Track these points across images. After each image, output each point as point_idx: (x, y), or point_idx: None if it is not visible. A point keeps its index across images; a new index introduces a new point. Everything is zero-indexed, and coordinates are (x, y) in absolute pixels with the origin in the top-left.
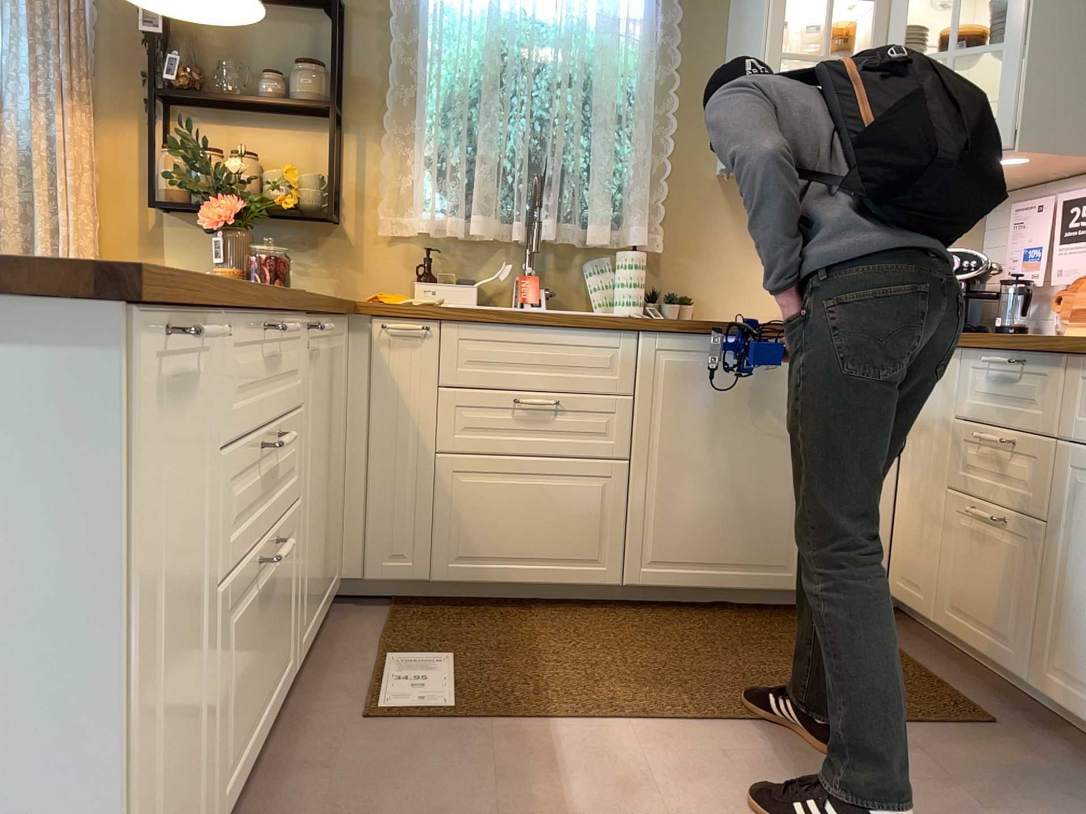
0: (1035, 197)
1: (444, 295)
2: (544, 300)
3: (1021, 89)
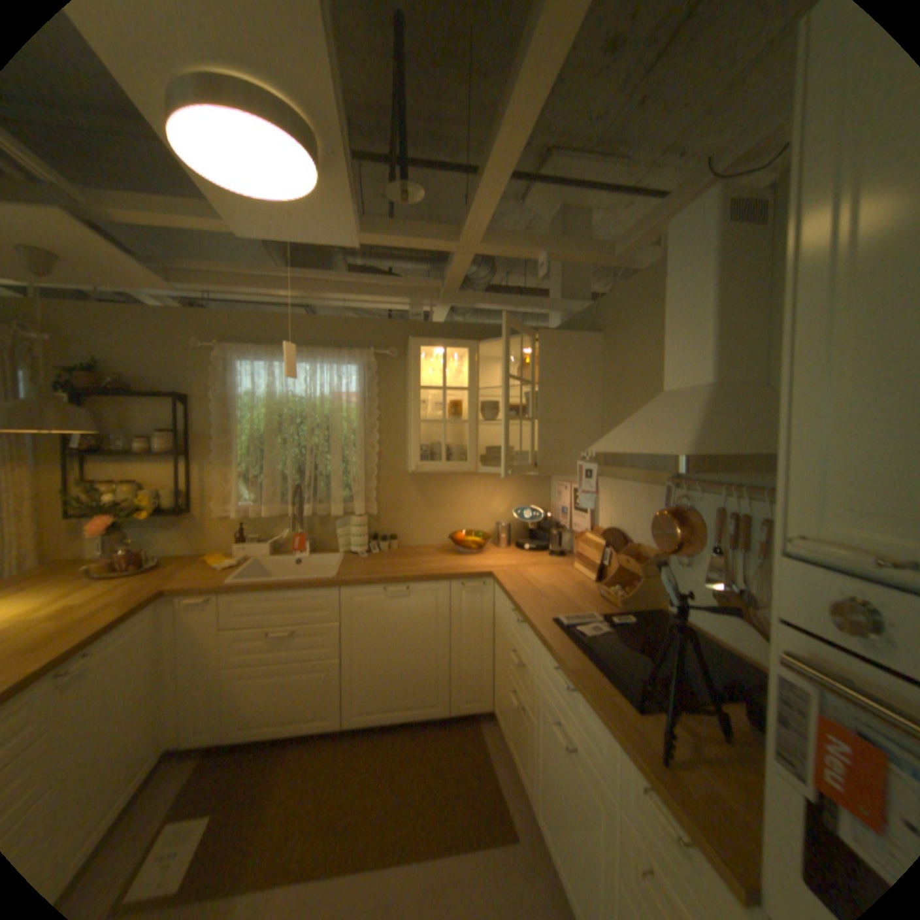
0: (567, 478)
1: (250, 551)
2: (307, 550)
3: (537, 443)
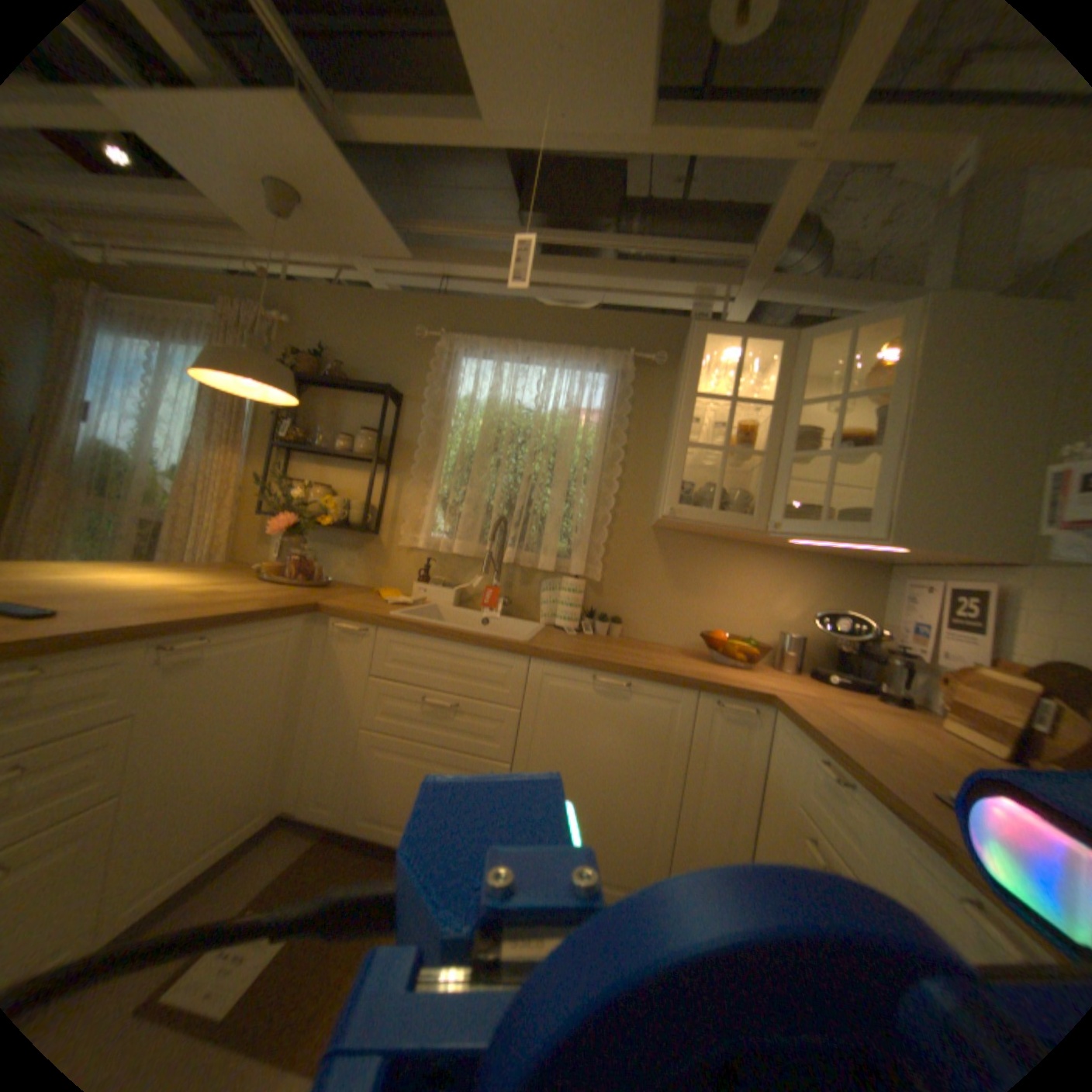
0: (930, 578)
1: (432, 595)
2: (499, 609)
3: (898, 489)
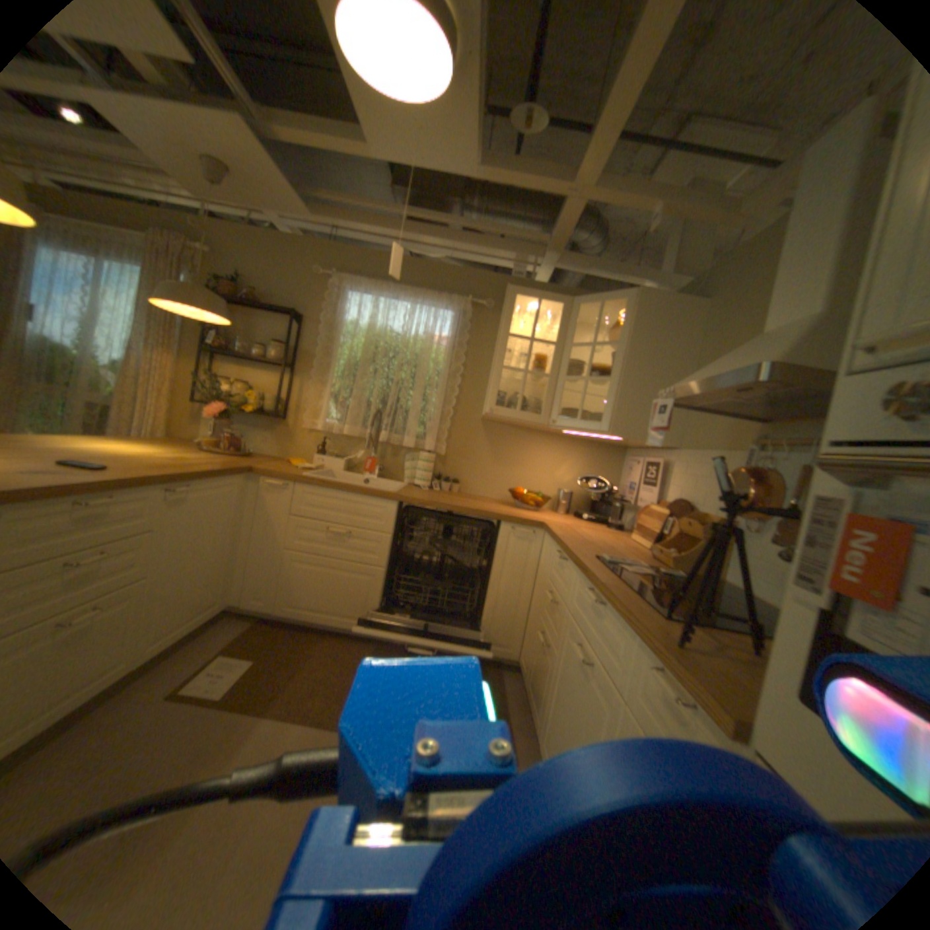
0: (641, 456)
1: (327, 463)
2: (376, 473)
3: (616, 404)
